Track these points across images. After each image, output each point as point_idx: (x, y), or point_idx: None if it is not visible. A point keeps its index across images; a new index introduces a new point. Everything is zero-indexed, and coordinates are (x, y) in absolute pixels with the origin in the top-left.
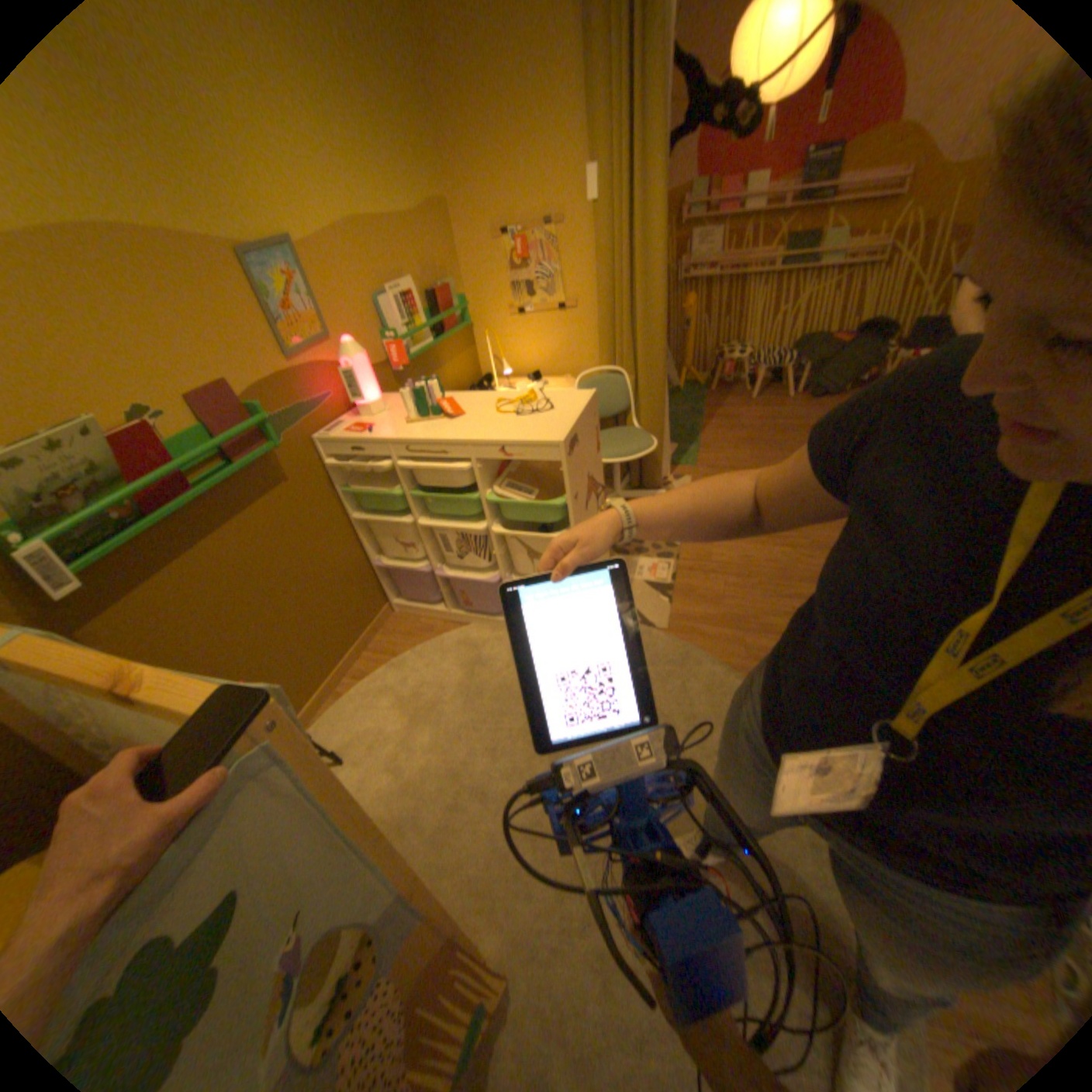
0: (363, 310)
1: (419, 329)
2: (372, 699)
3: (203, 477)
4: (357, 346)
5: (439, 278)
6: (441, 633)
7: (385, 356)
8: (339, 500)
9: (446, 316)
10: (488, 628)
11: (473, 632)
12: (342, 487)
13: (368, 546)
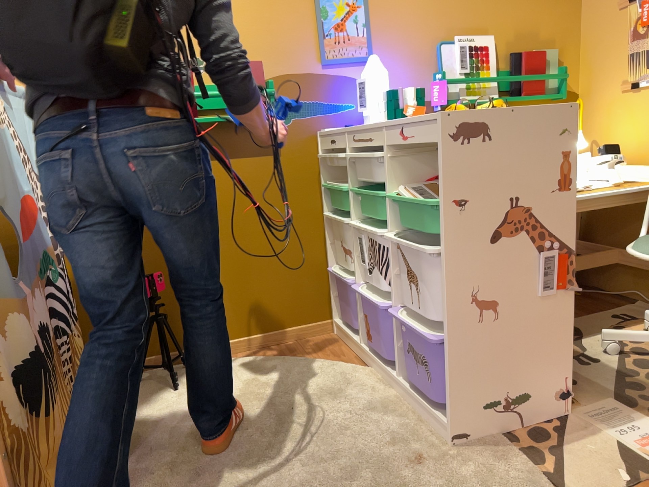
0: (421, 51)
1: (483, 82)
2: (242, 369)
3: (214, 119)
4: (377, 63)
5: (540, 47)
6: (341, 362)
7: (431, 96)
8: (321, 195)
9: (529, 80)
10: (376, 378)
11: (361, 374)
12: (325, 182)
13: (331, 249)
